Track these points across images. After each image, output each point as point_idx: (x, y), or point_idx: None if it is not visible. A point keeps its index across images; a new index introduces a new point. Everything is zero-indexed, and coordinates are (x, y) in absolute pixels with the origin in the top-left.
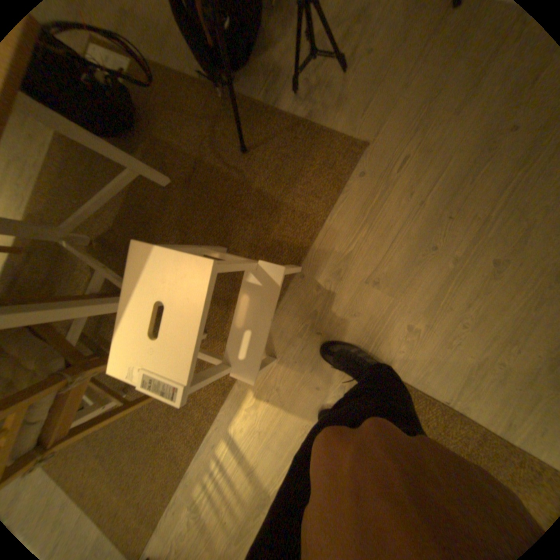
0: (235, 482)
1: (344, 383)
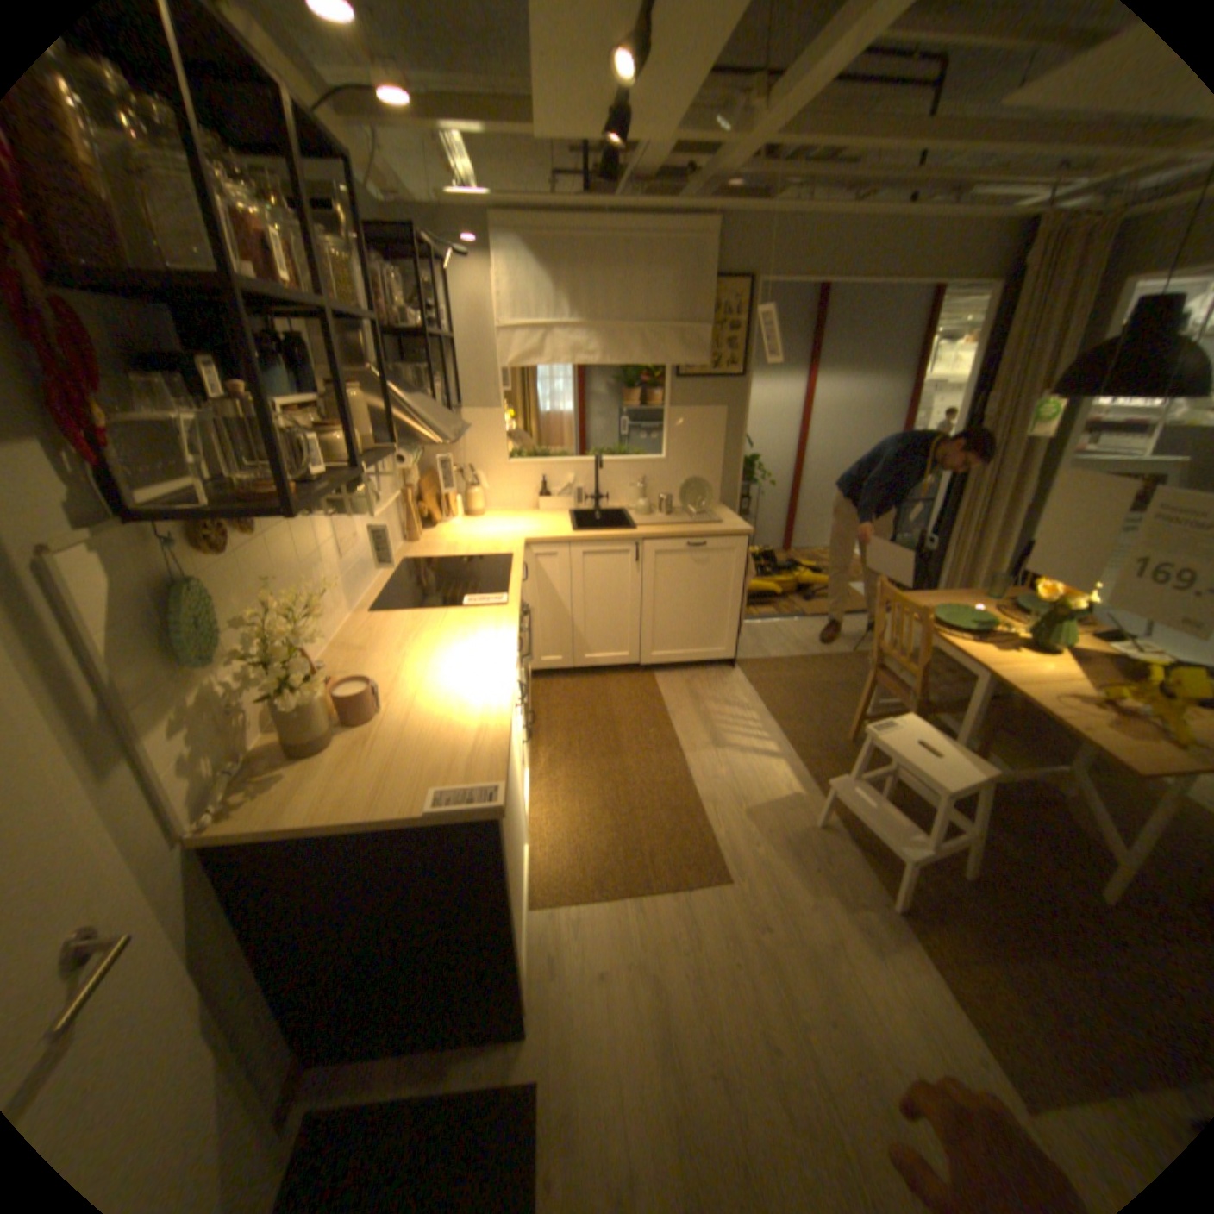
0: (740, 734)
1: (759, 846)
